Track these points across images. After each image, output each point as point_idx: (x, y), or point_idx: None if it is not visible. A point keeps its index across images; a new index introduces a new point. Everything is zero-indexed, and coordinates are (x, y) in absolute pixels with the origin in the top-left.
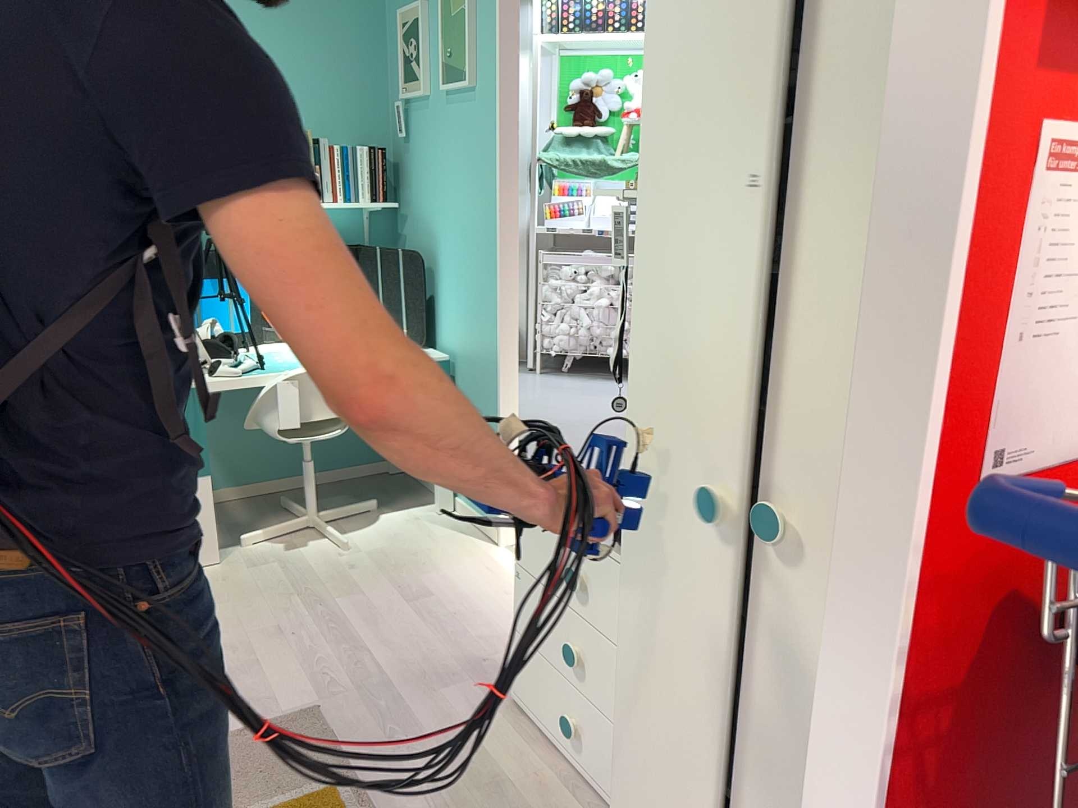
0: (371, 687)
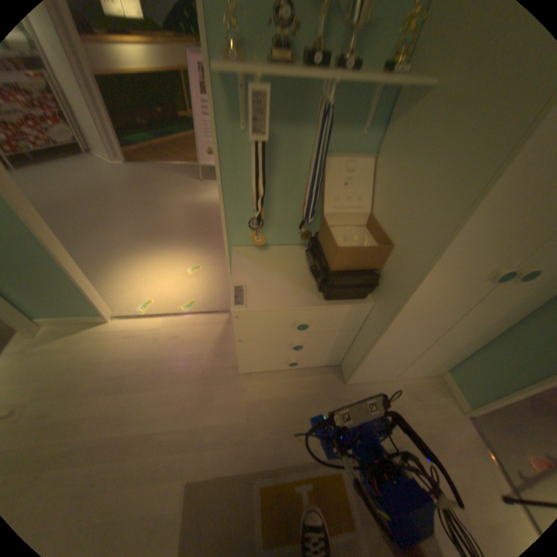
0: (187, 440)
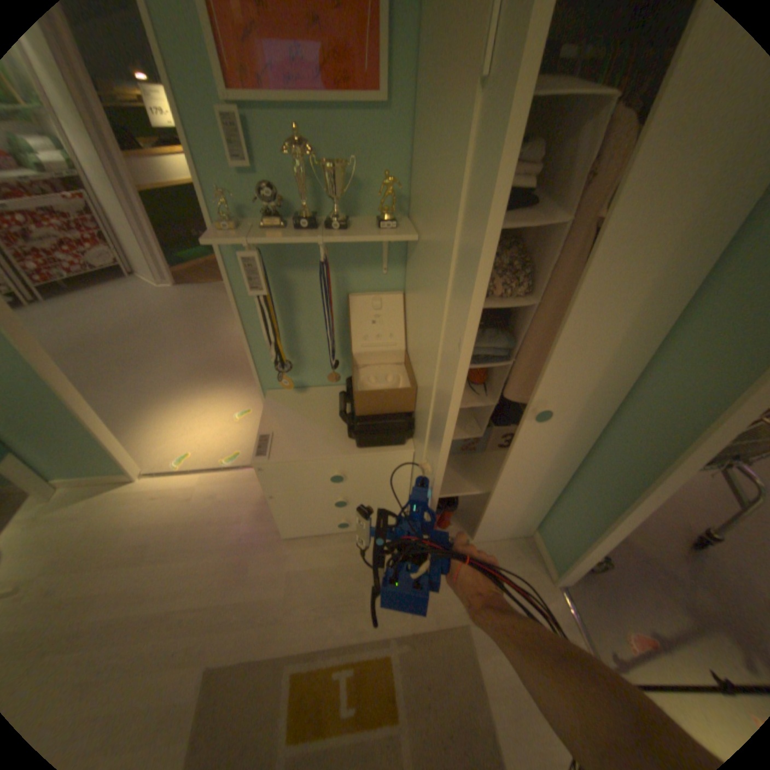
0: (212, 620)
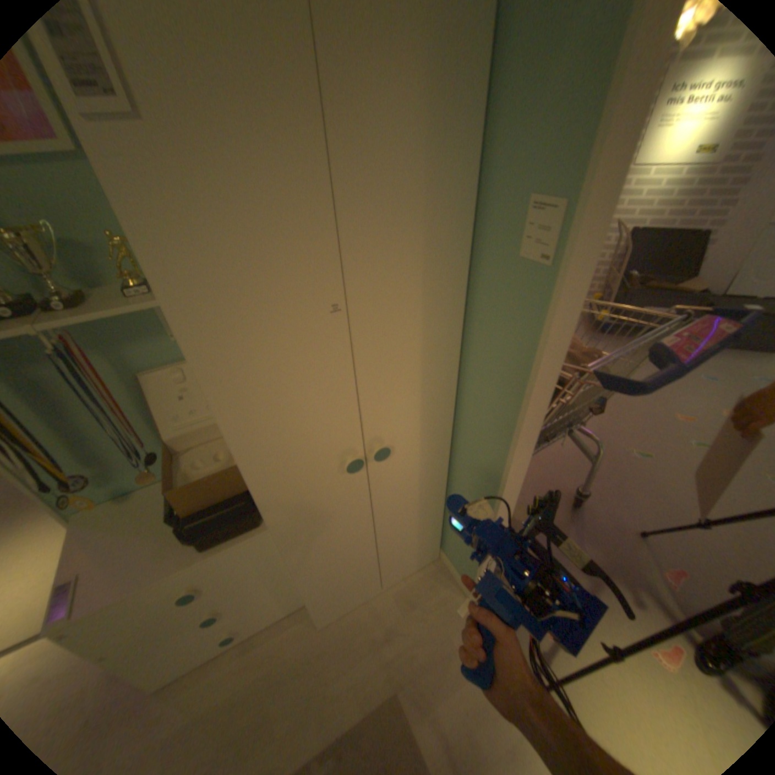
0: None
